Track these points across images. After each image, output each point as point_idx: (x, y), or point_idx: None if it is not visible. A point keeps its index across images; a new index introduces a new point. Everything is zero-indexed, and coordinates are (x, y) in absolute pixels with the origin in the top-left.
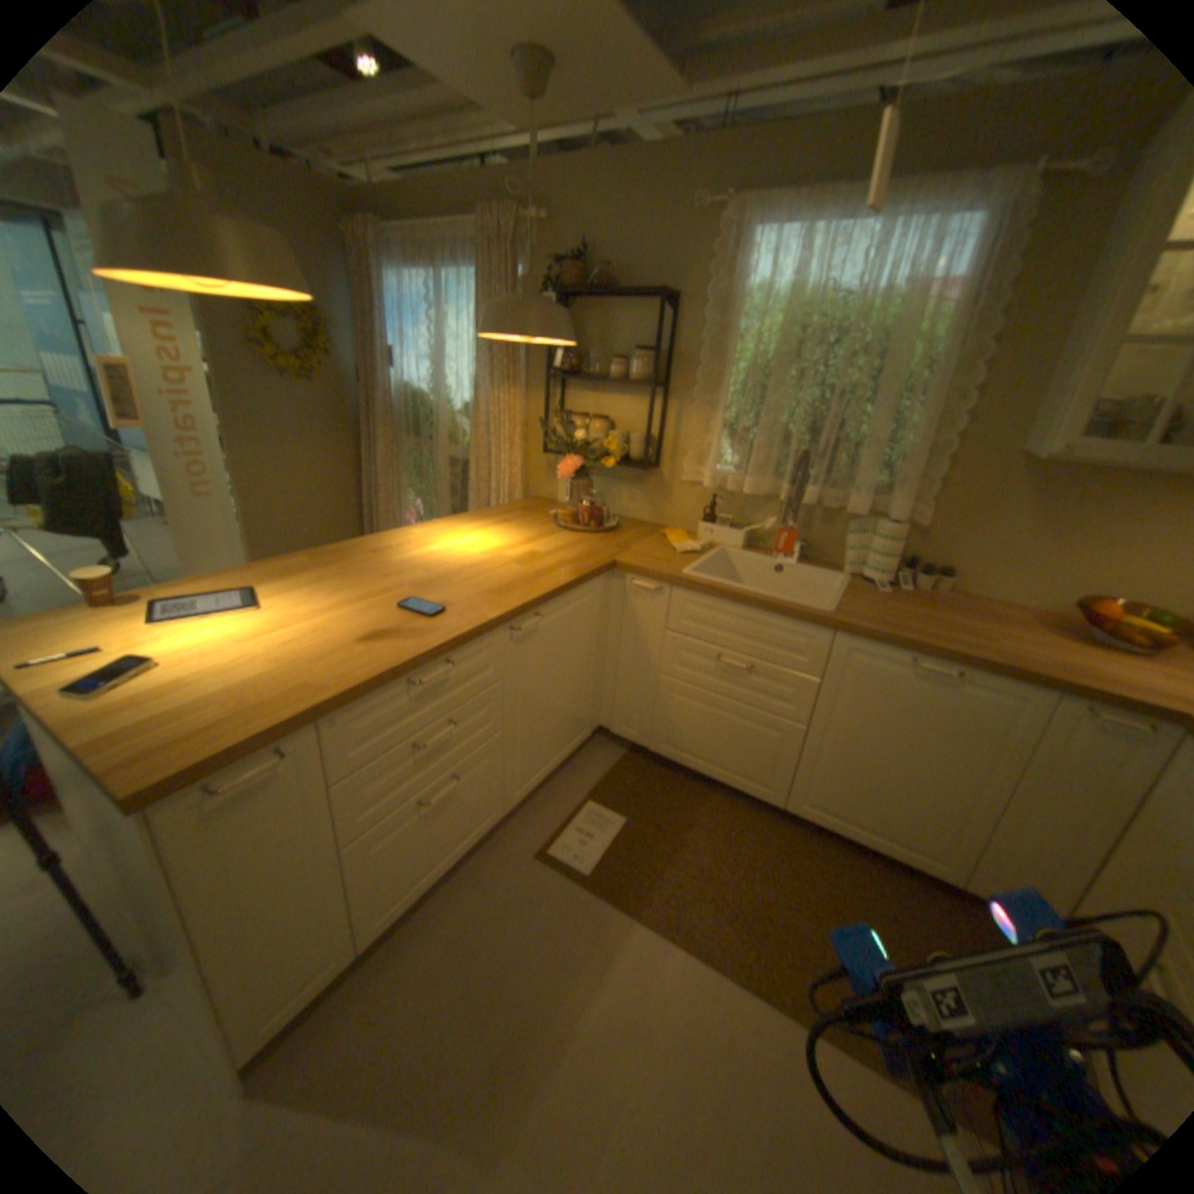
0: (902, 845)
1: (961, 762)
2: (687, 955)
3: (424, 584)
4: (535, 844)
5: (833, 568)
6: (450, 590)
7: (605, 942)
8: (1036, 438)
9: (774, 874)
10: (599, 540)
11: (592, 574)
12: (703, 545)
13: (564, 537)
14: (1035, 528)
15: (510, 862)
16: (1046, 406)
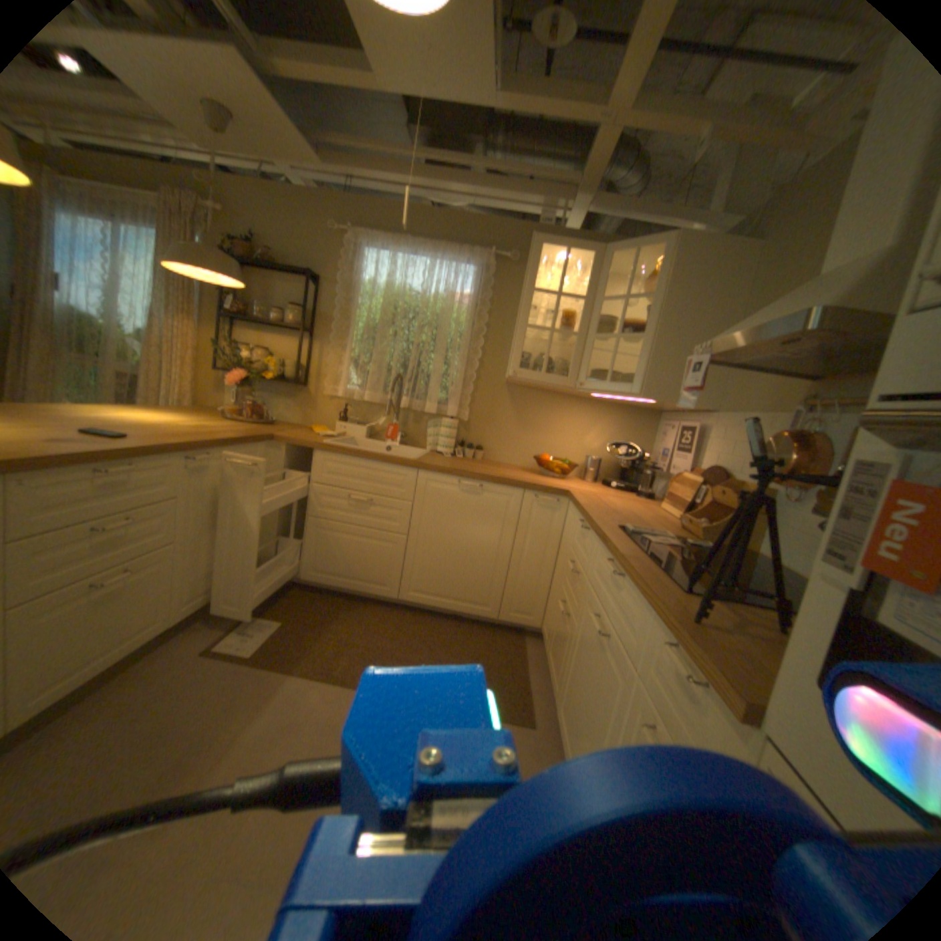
0: (463, 601)
1: (485, 538)
2: (327, 685)
3: (101, 427)
4: (198, 648)
5: (420, 449)
6: (129, 431)
7: (261, 691)
8: (507, 376)
9: (389, 636)
10: (260, 427)
11: (255, 439)
12: (338, 434)
13: (230, 423)
14: (513, 424)
15: (174, 662)
16: (509, 362)
